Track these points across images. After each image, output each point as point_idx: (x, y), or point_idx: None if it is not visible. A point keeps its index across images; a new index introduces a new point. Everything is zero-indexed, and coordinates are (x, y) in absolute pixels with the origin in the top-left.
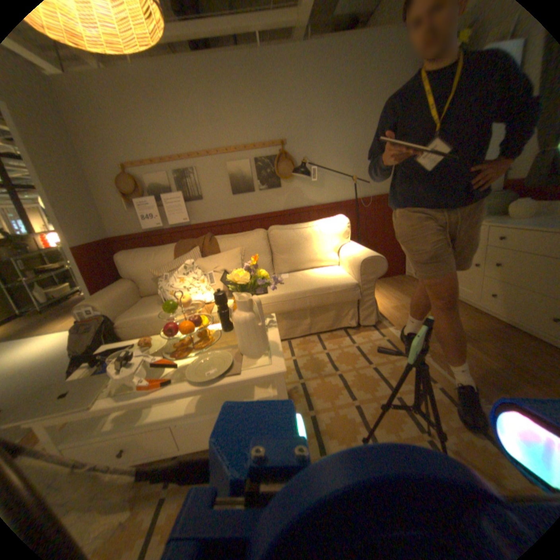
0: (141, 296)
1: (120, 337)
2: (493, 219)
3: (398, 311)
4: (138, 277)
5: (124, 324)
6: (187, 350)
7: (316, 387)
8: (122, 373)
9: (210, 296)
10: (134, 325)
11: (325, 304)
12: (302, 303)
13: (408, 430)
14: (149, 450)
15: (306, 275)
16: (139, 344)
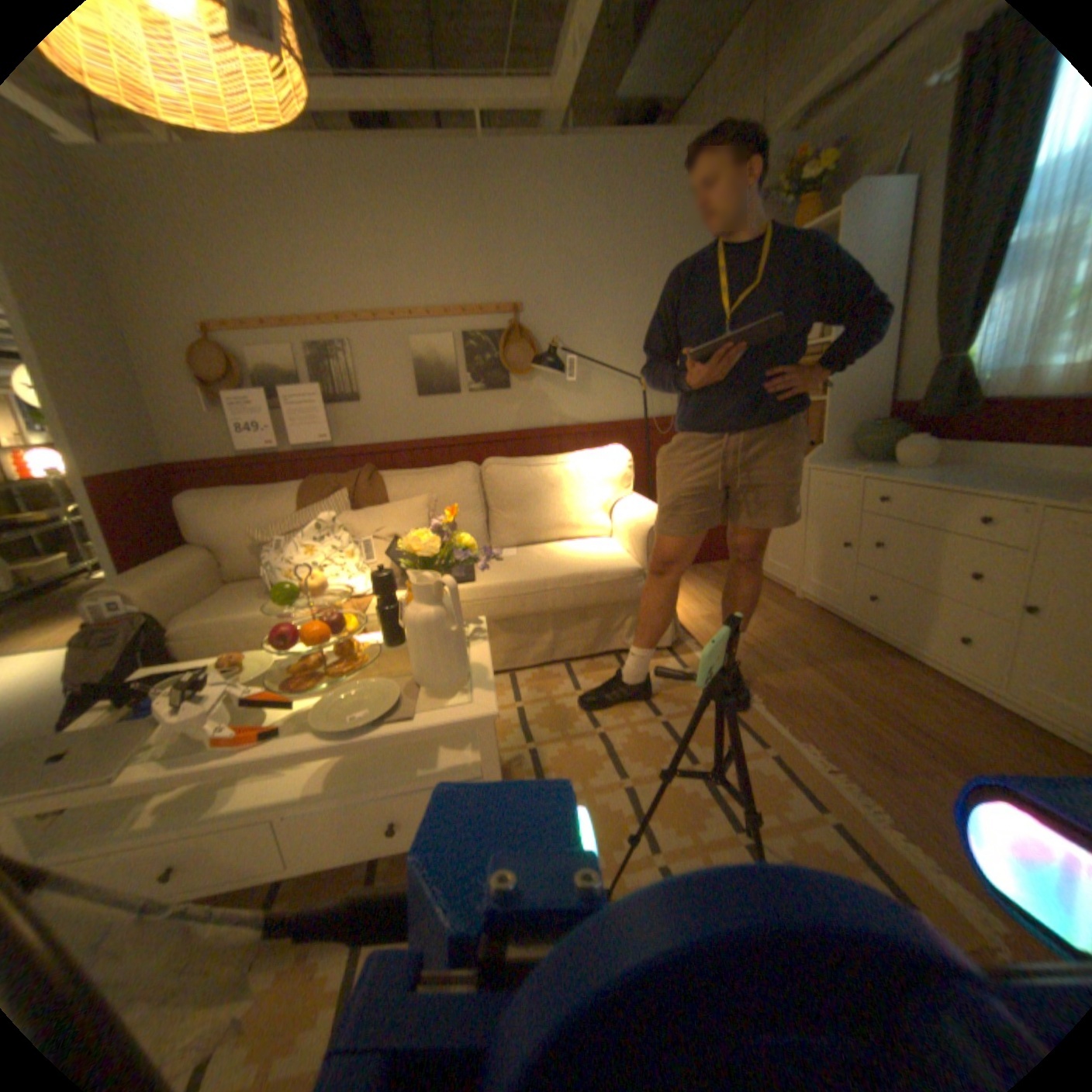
0: (223, 581)
1: (176, 659)
2: (870, 467)
3: (714, 624)
4: (221, 544)
5: (186, 633)
6: (313, 678)
7: (556, 756)
8: (181, 719)
9: (363, 583)
10: (206, 636)
11: (580, 605)
12: (539, 603)
13: (714, 829)
14: (226, 870)
15: (550, 552)
16: (217, 668)
